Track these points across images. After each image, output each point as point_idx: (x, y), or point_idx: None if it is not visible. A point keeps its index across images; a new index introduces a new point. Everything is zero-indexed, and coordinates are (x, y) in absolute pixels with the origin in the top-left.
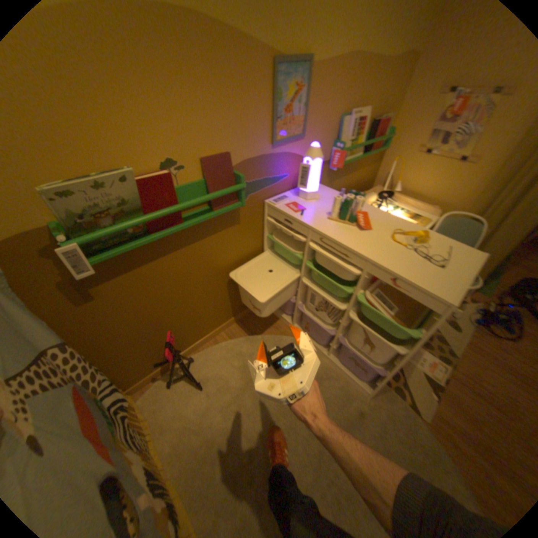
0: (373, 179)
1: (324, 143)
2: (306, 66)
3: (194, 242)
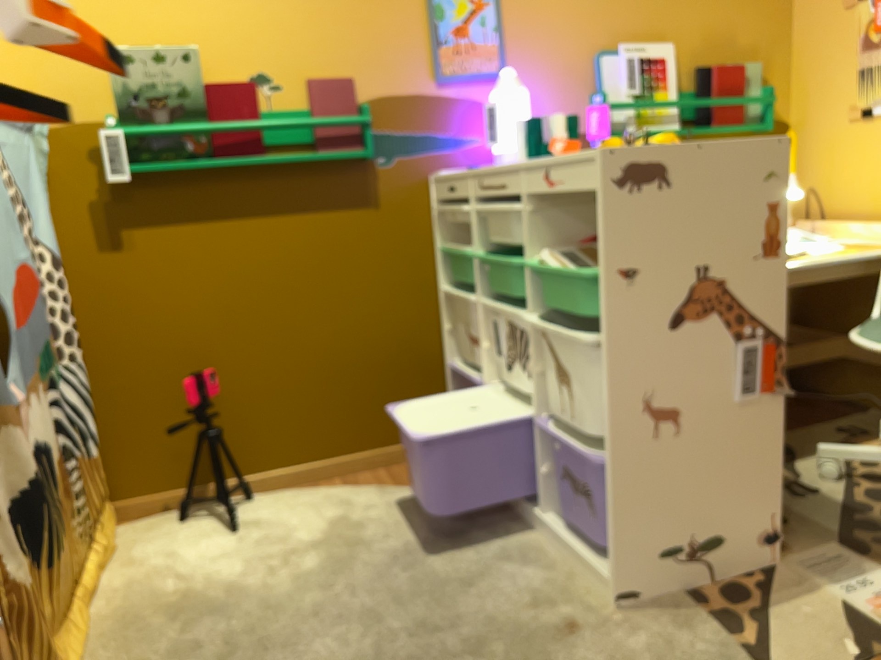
0: None
1: (561, 97)
2: None
3: (286, 212)
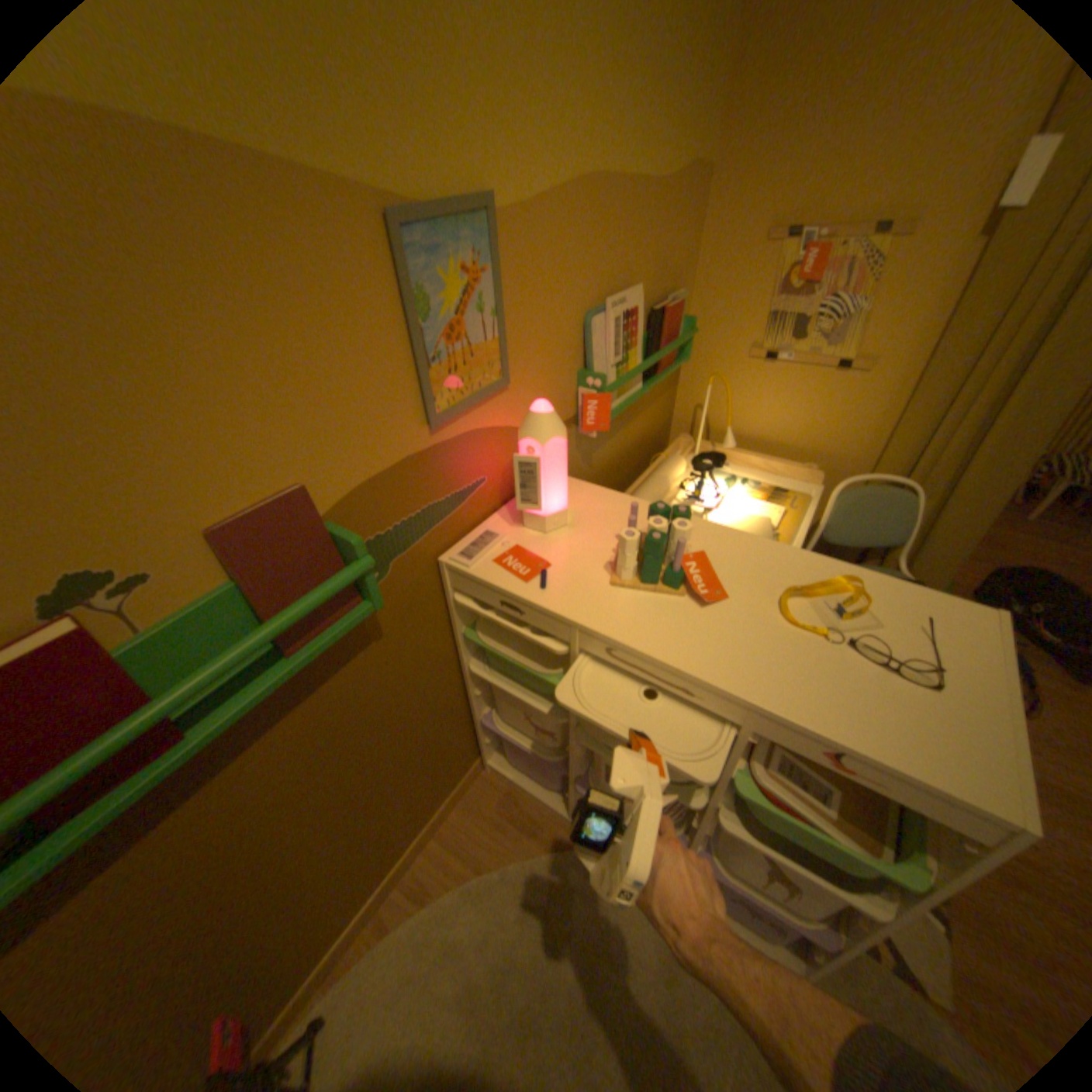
0: (668, 421)
1: (556, 384)
2: (479, 223)
3: (246, 746)
